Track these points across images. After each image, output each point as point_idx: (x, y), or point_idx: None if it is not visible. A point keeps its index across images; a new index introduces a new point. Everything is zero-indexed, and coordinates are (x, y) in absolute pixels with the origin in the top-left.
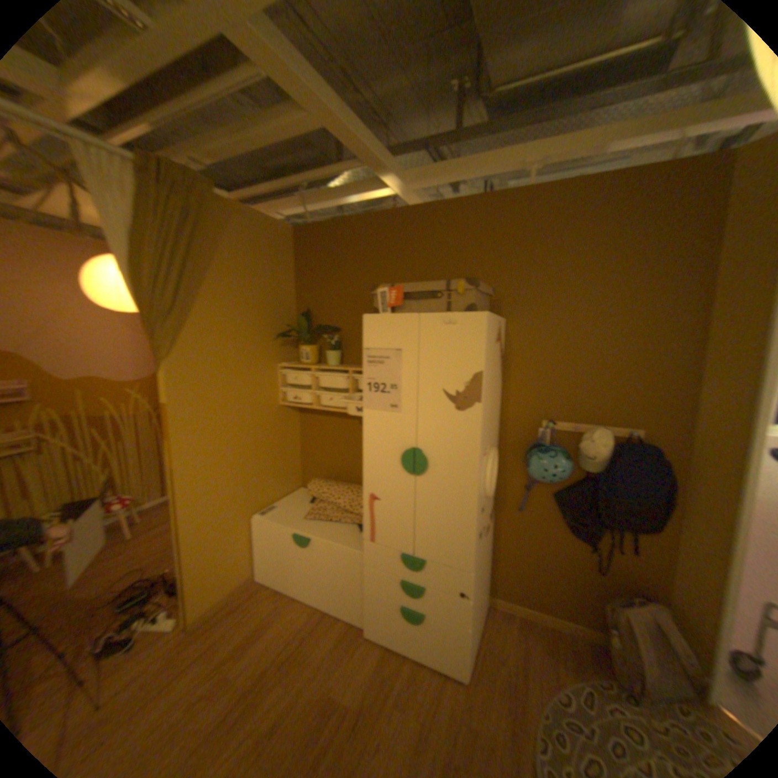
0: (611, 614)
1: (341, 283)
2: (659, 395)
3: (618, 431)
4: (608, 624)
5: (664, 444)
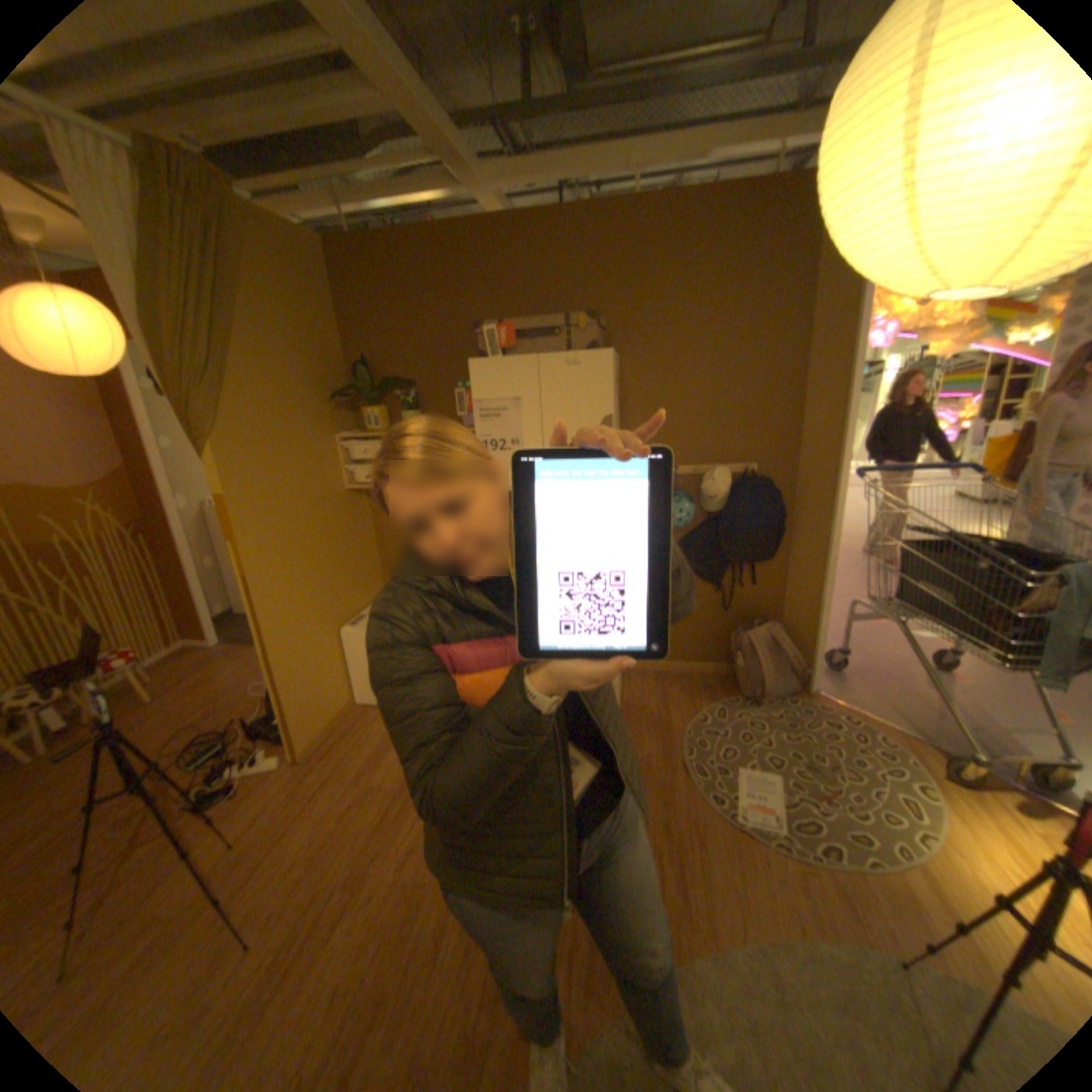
0: (735, 639)
1: (408, 319)
2: (768, 427)
3: (734, 468)
4: (731, 654)
5: (773, 475)
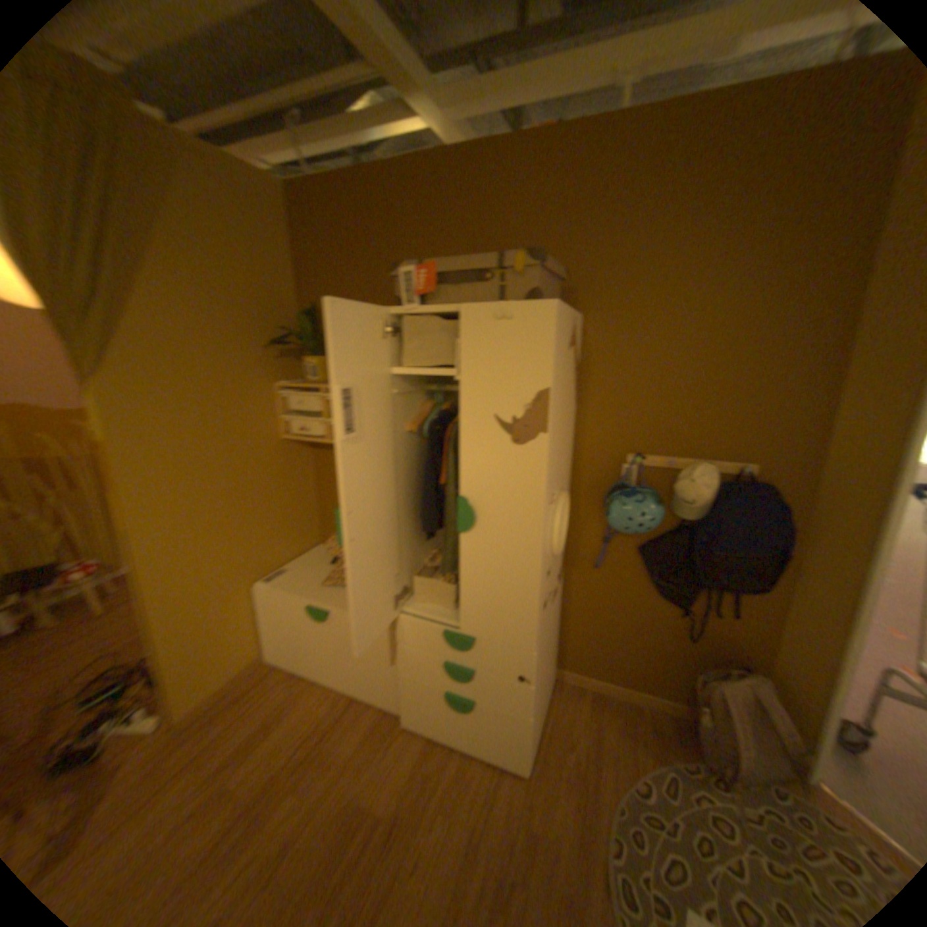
0: (702, 690)
1: (355, 266)
2: (781, 418)
3: (725, 467)
4: (696, 696)
5: (781, 482)
